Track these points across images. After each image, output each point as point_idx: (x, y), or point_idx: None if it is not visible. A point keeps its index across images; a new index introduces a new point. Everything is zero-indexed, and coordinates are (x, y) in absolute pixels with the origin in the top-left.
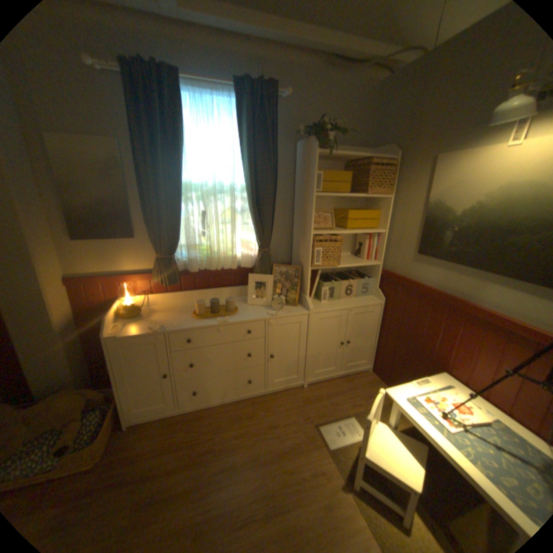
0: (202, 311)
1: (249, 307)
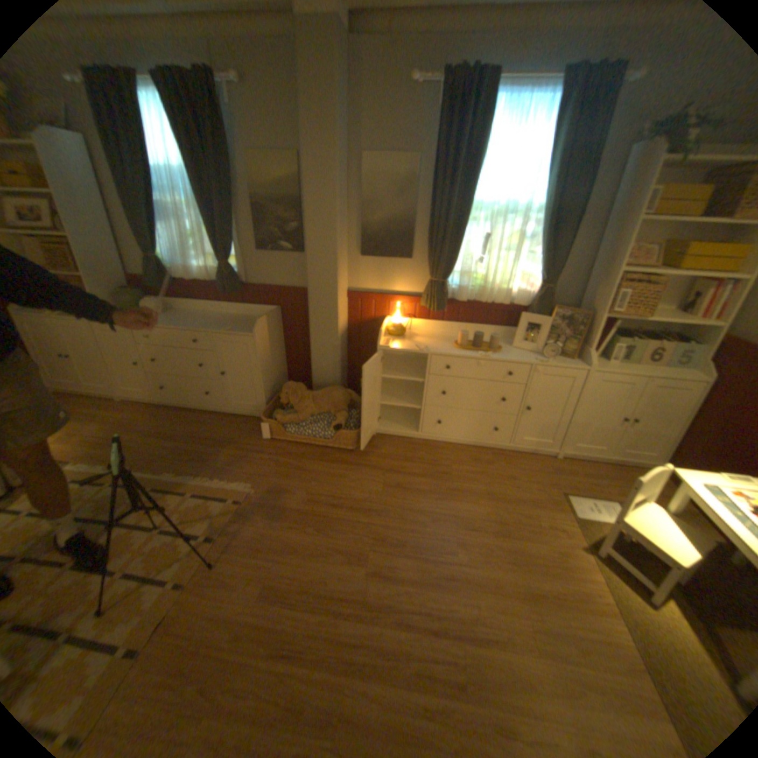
0: (463, 343)
1: (513, 350)
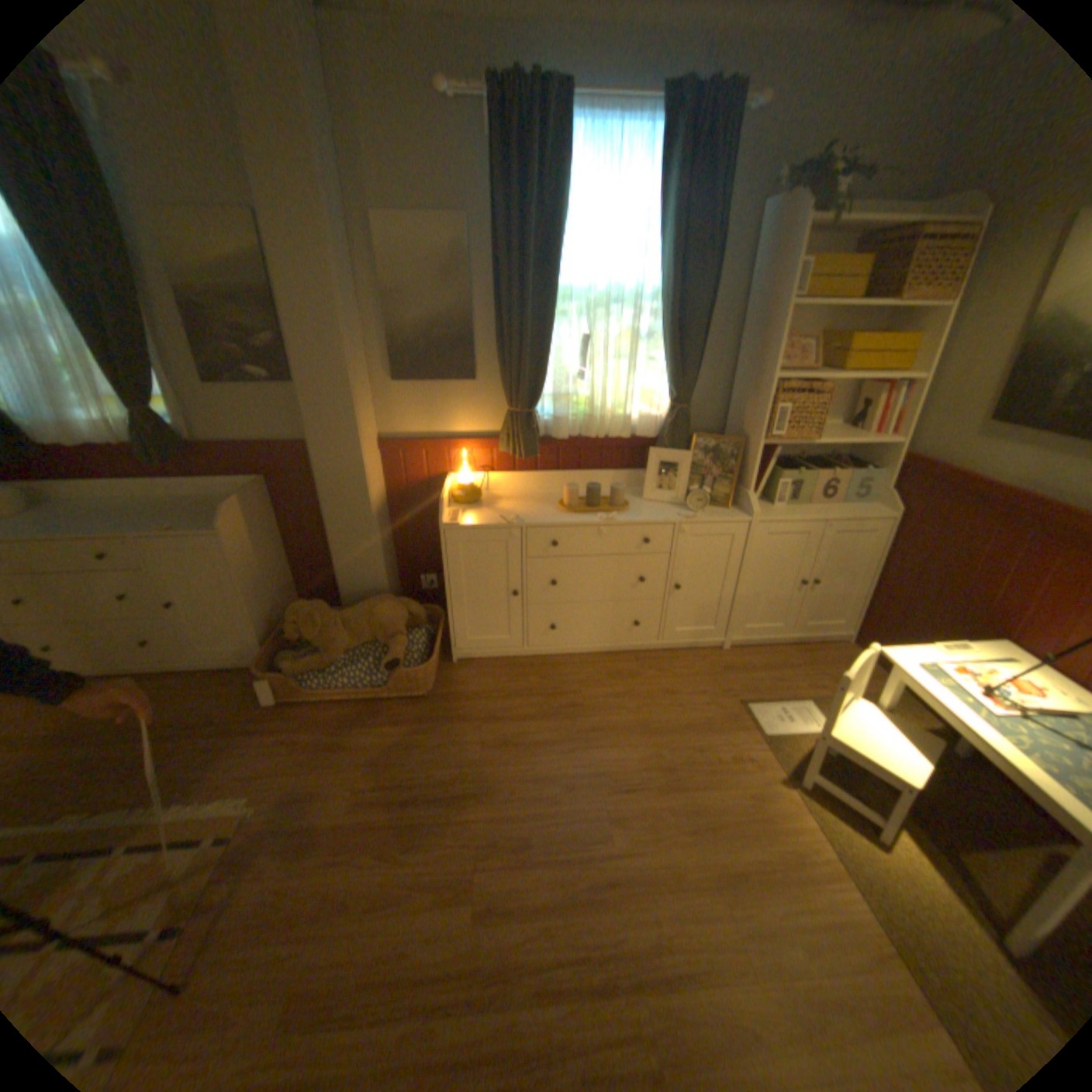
0: (572, 502)
1: (645, 504)
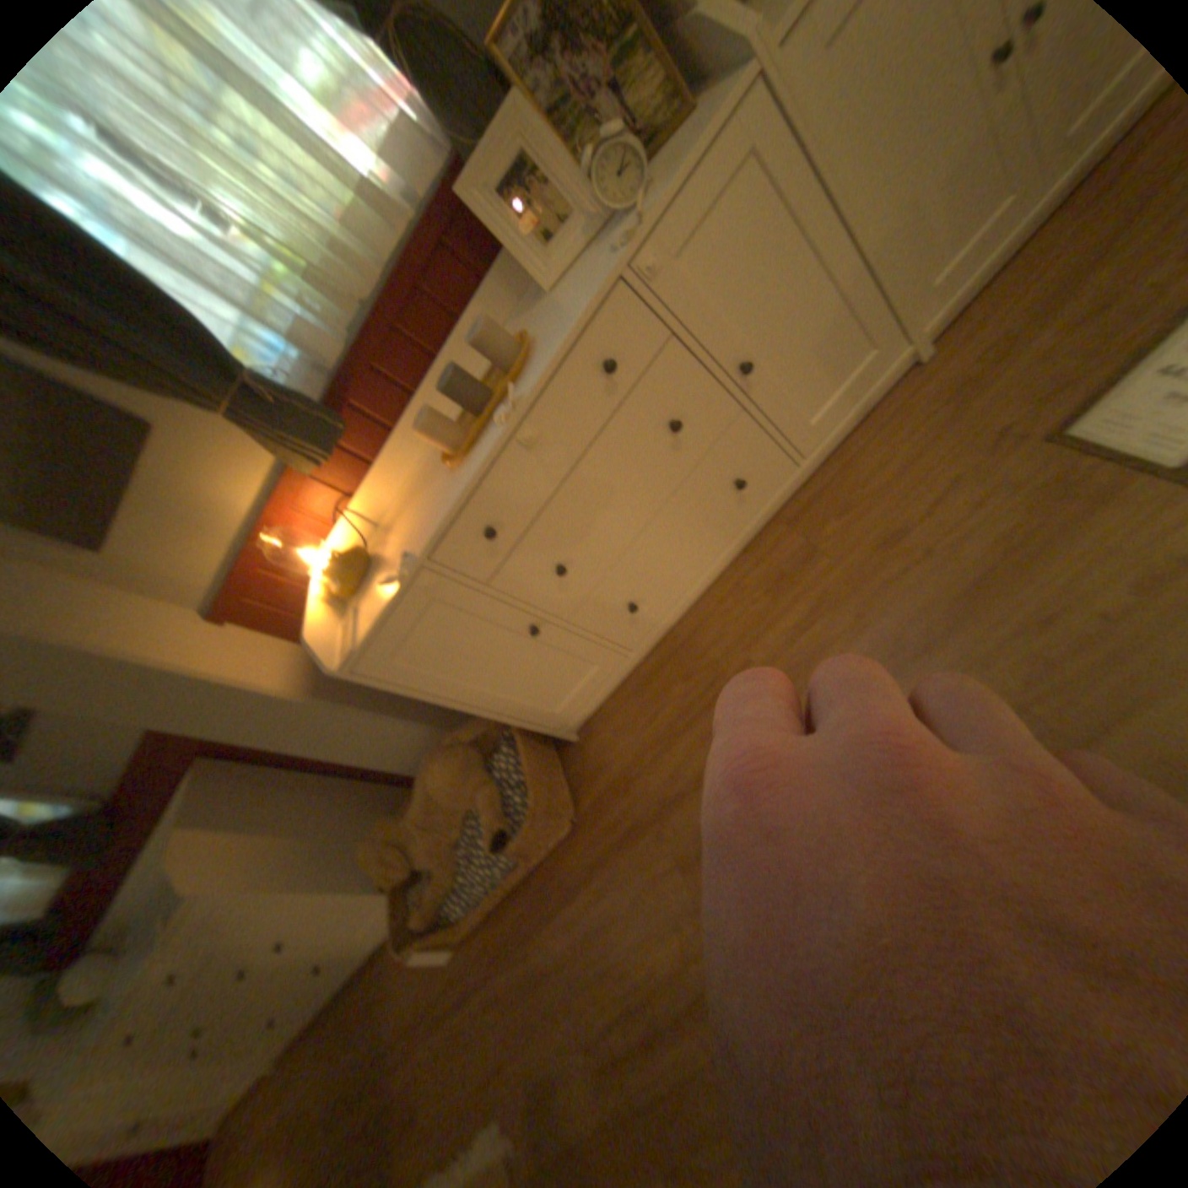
0: (447, 429)
1: (553, 289)
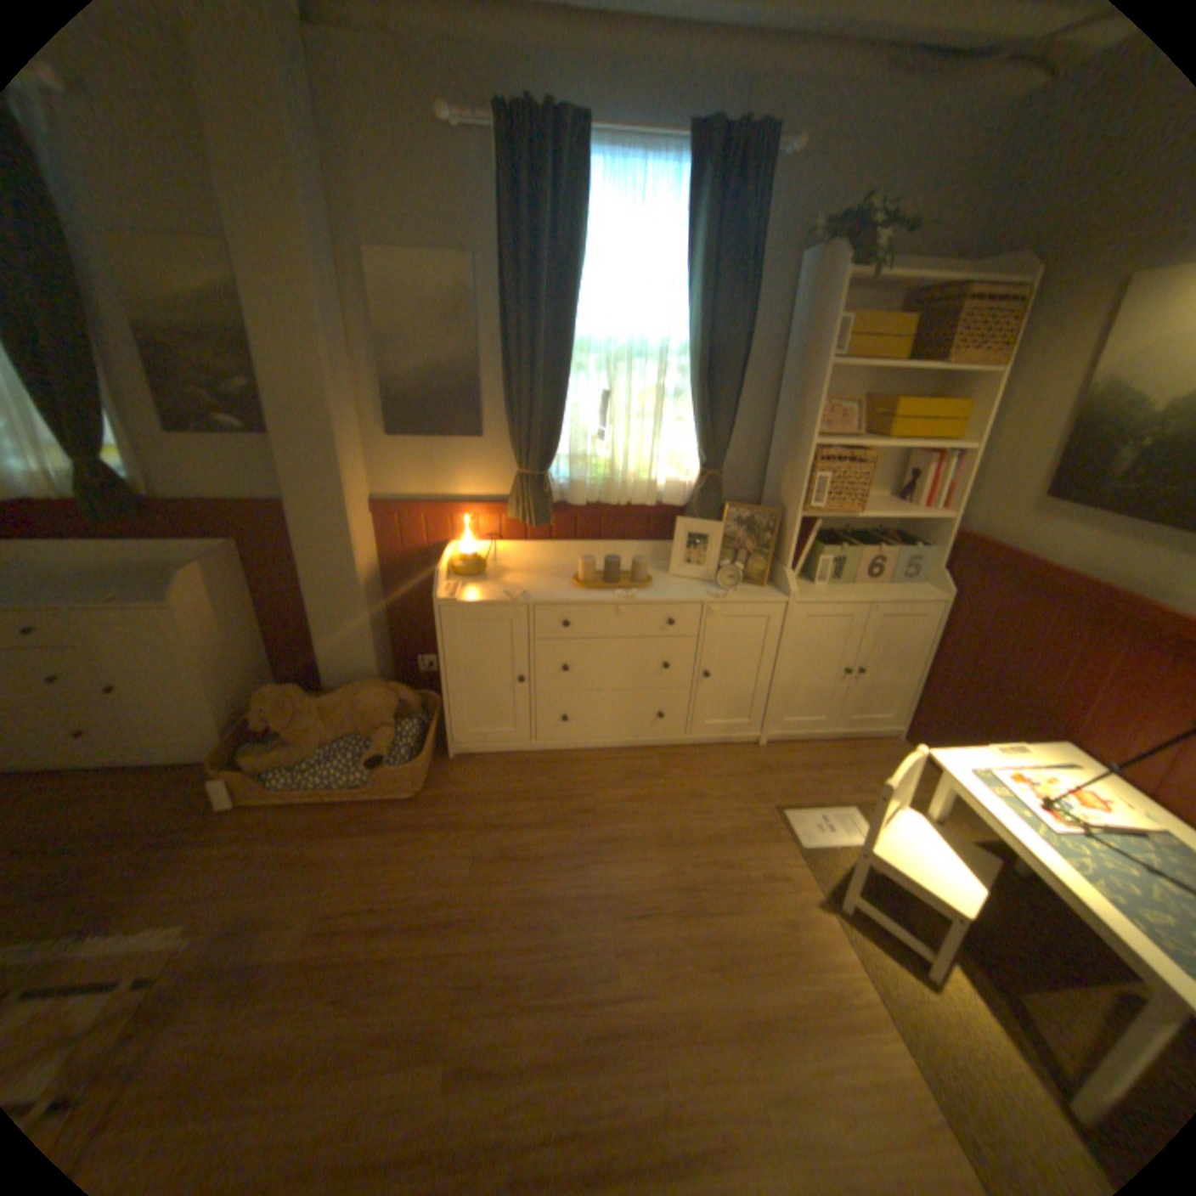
0: (589, 577)
1: (671, 581)
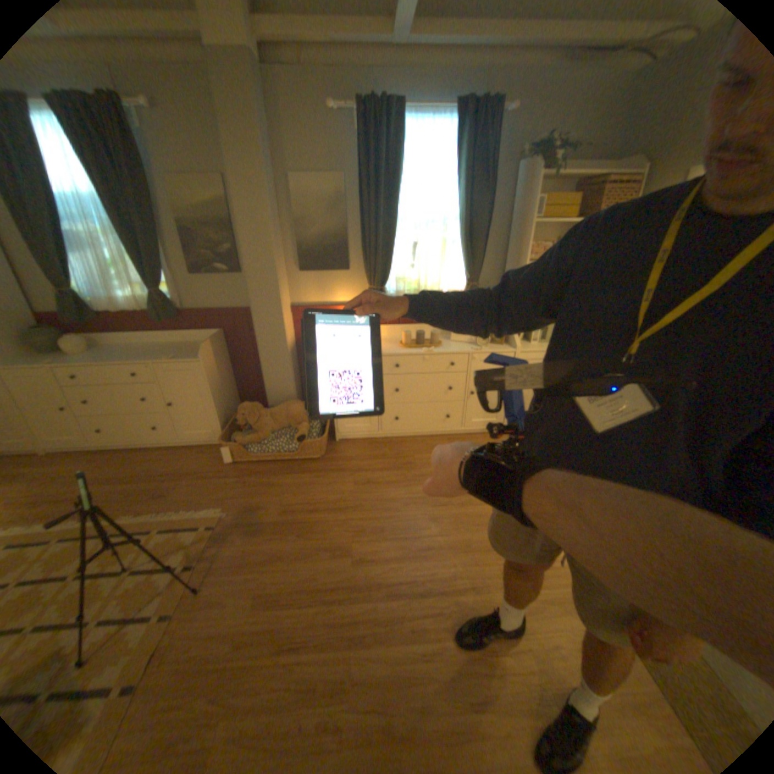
0: (407, 342)
1: (451, 343)
